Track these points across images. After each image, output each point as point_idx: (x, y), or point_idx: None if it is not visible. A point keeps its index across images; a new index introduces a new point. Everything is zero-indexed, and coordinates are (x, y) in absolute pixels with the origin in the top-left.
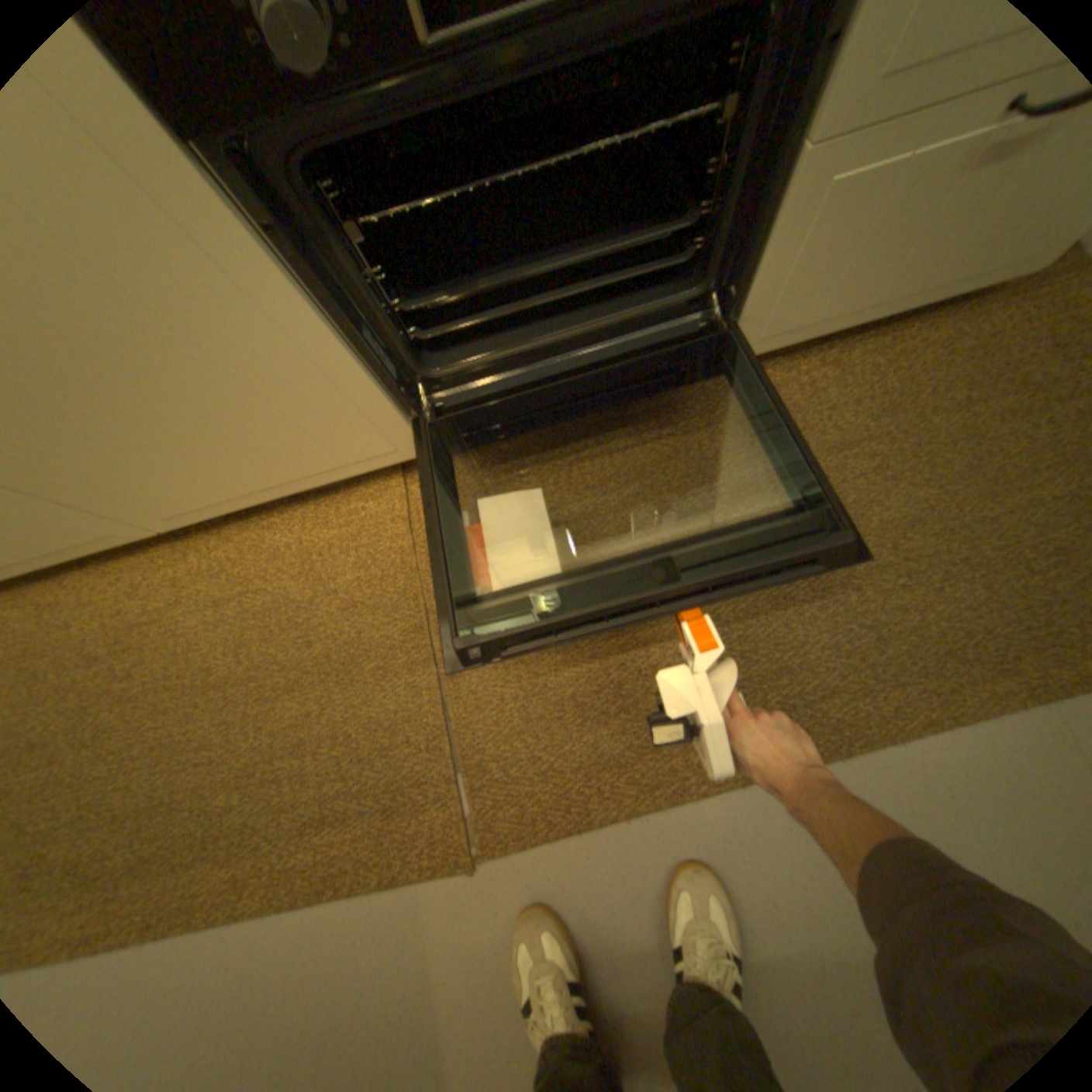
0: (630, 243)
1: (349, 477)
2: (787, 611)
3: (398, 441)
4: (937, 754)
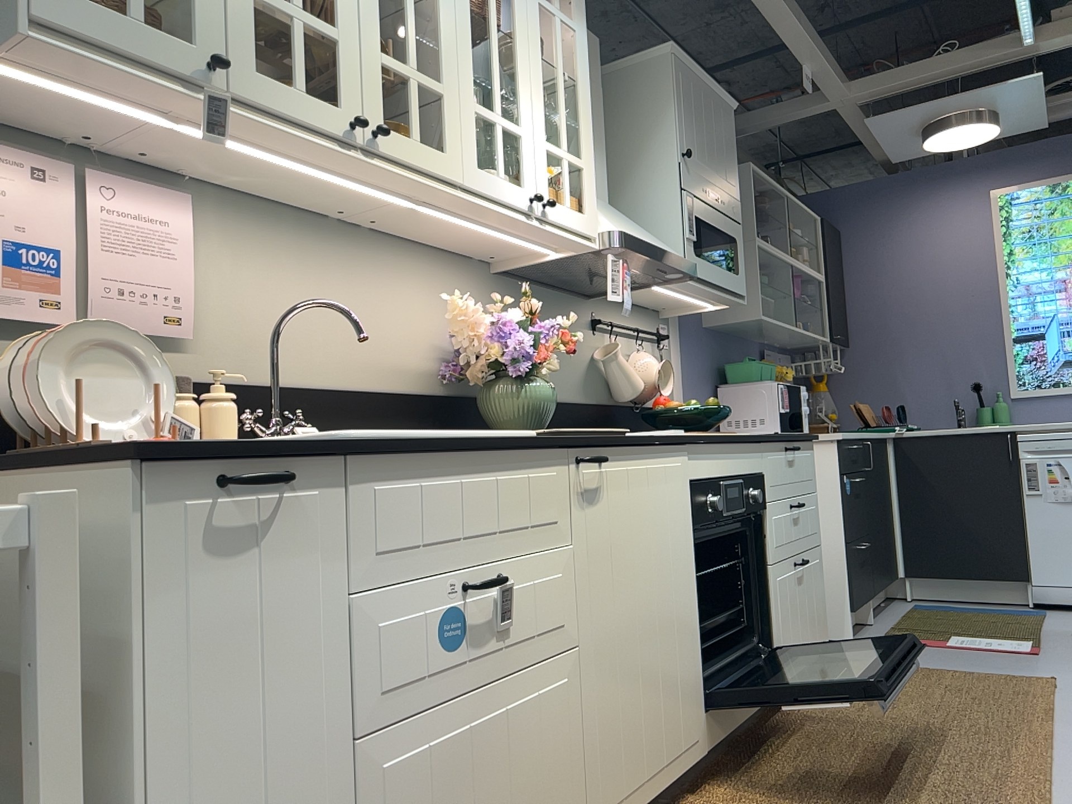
0: (731, 615)
1: (679, 776)
2: (945, 744)
3: (701, 726)
4: (1066, 745)
